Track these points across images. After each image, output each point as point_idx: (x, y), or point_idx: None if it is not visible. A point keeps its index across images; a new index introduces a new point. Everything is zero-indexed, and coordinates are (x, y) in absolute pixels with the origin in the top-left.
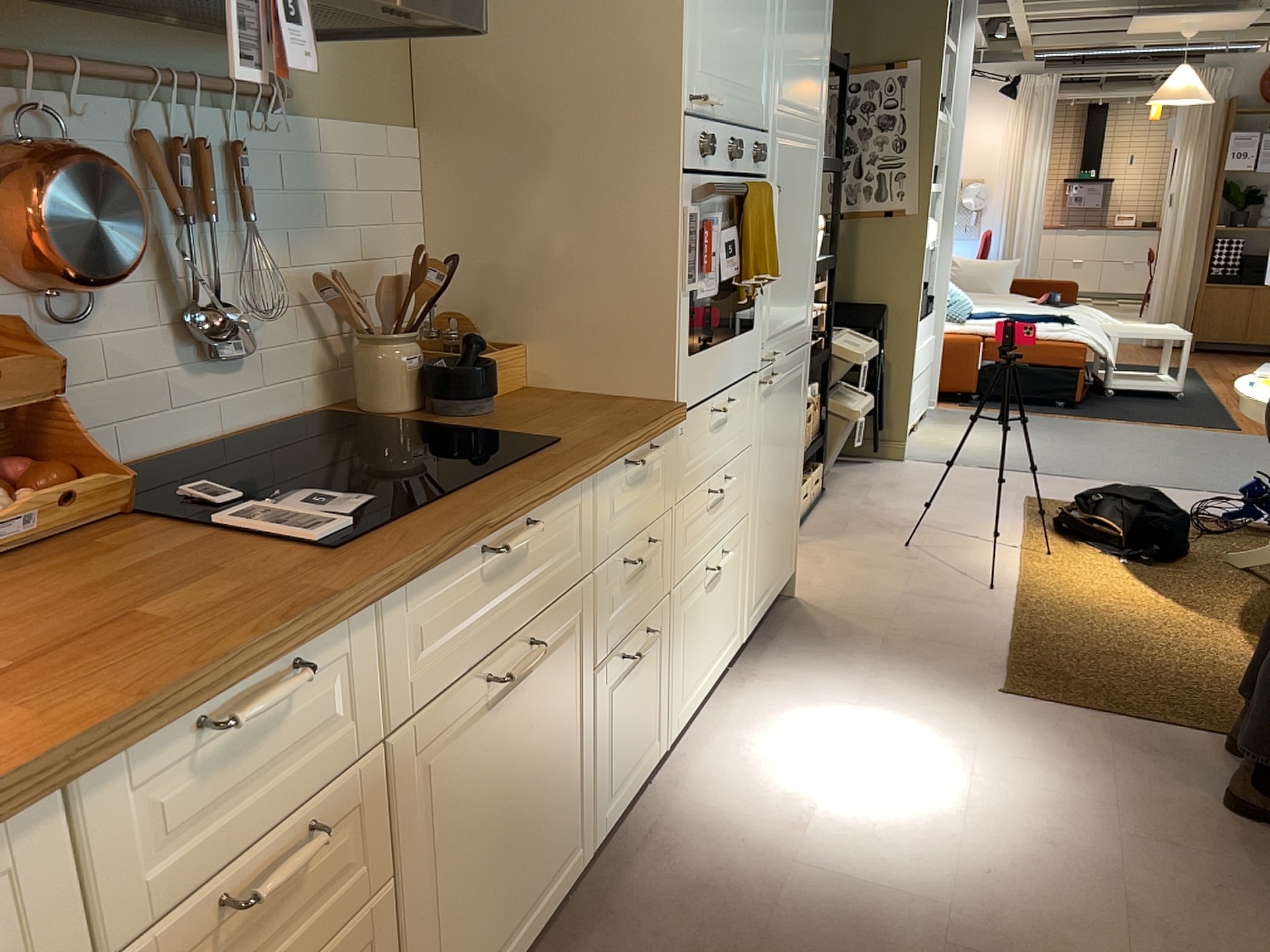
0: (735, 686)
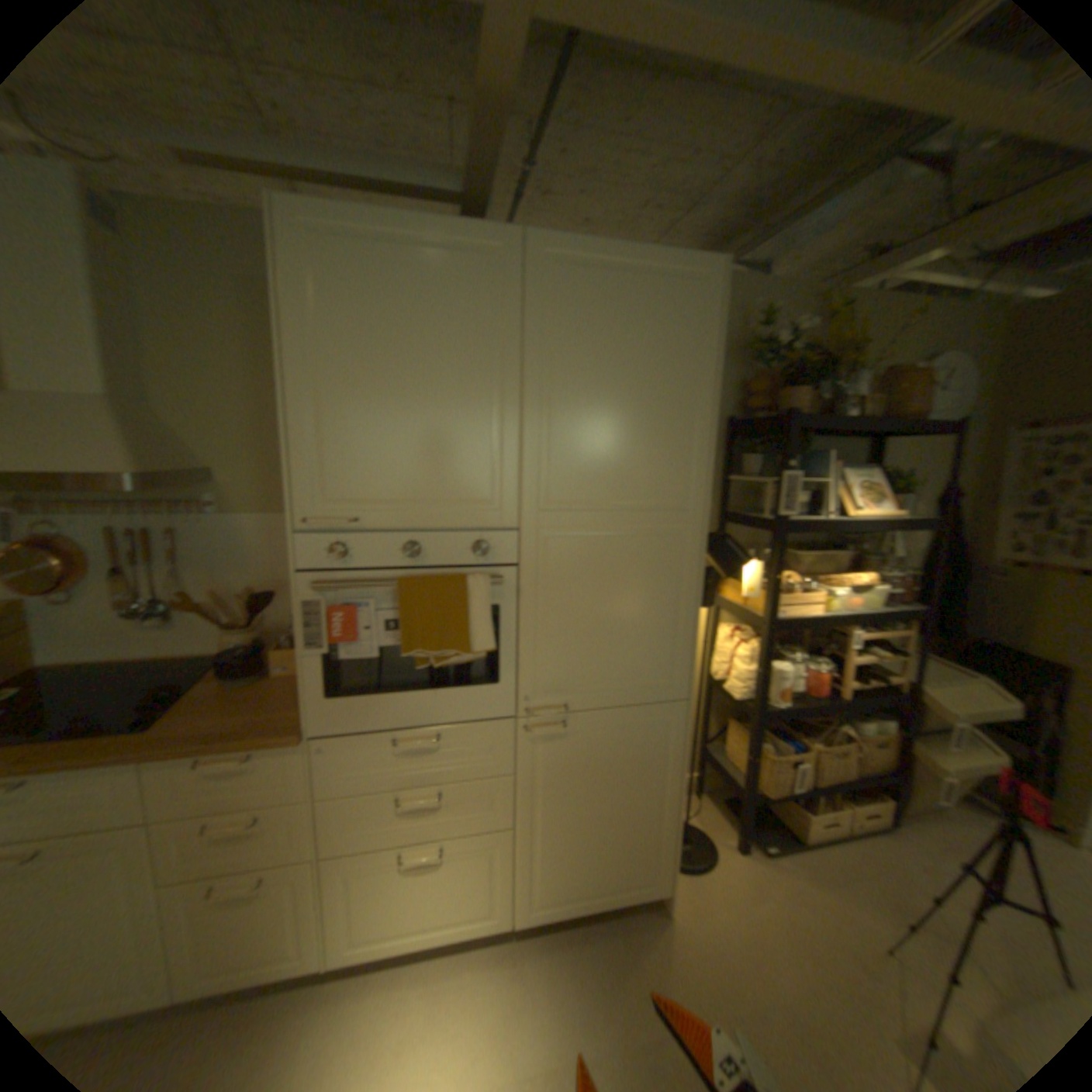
0: (490, 961)
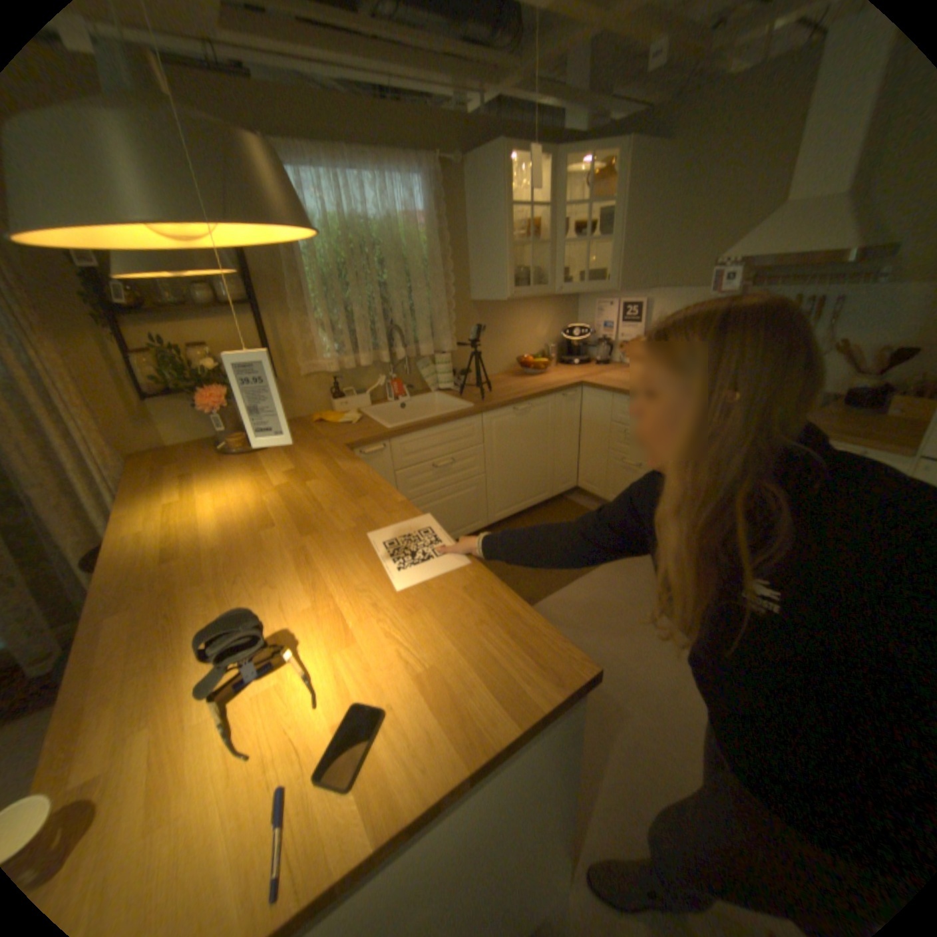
0: None
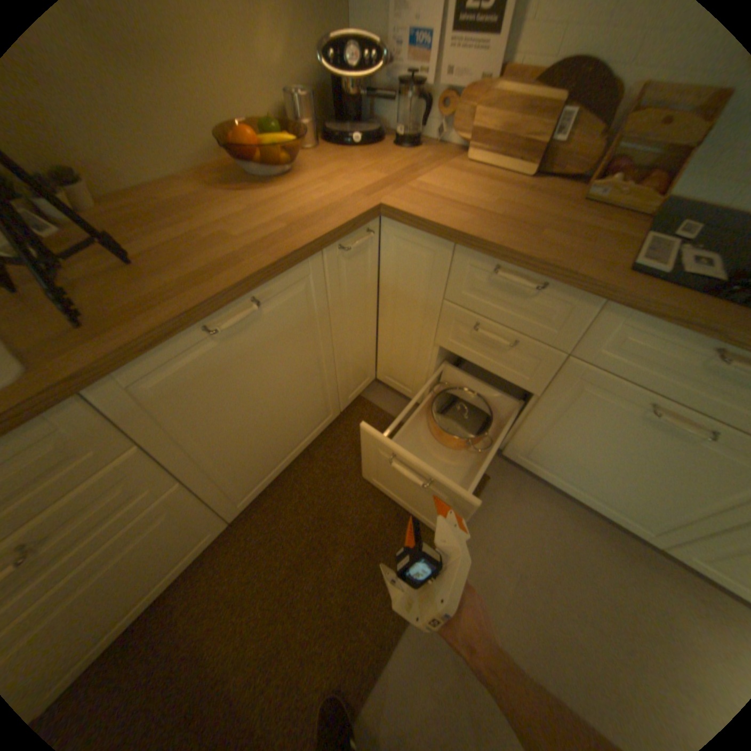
0: None
